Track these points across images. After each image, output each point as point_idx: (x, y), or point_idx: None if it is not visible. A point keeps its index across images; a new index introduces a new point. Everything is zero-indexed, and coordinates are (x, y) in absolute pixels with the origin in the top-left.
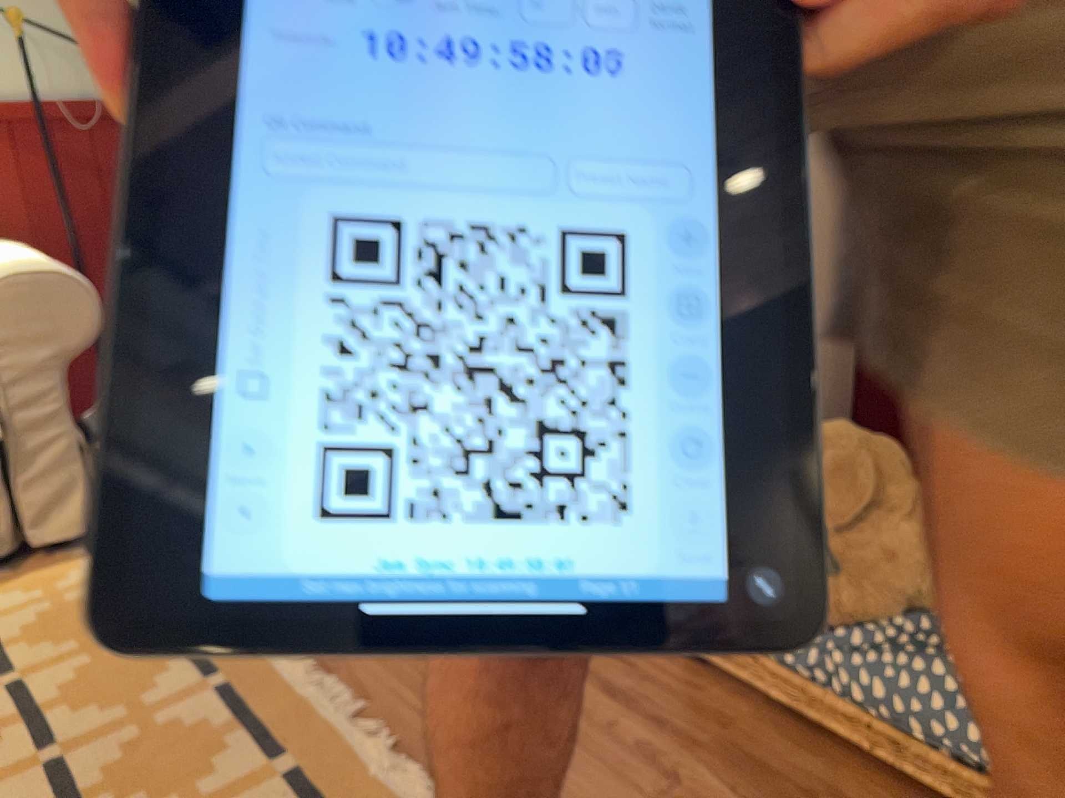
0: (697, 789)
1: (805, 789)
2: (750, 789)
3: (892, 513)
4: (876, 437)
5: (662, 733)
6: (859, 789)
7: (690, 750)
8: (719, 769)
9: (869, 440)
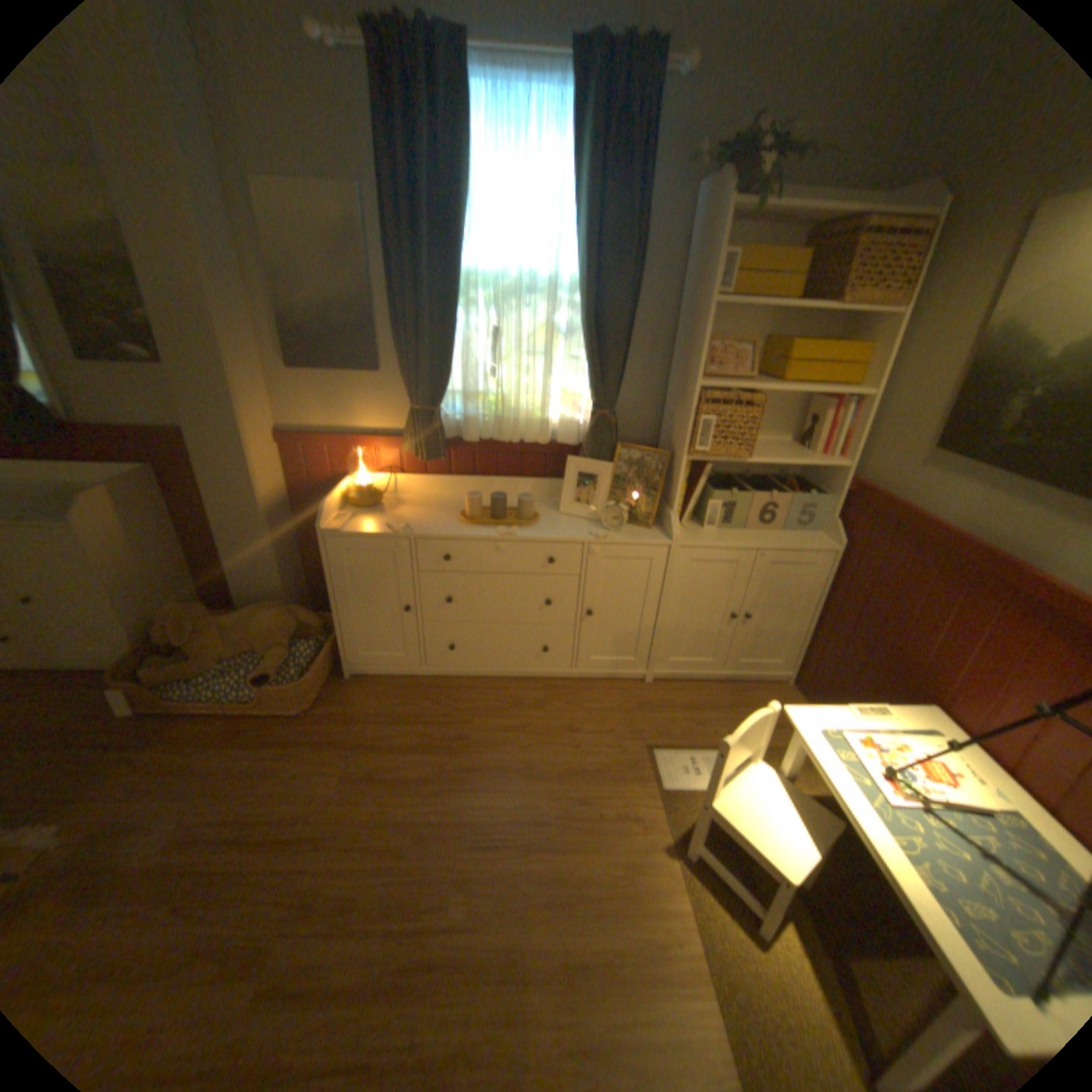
0: (146, 762)
1: (191, 739)
2: (169, 750)
3: (202, 633)
4: (190, 607)
5: (127, 751)
6: (212, 728)
7: (141, 751)
8: (155, 750)
9: (186, 609)
